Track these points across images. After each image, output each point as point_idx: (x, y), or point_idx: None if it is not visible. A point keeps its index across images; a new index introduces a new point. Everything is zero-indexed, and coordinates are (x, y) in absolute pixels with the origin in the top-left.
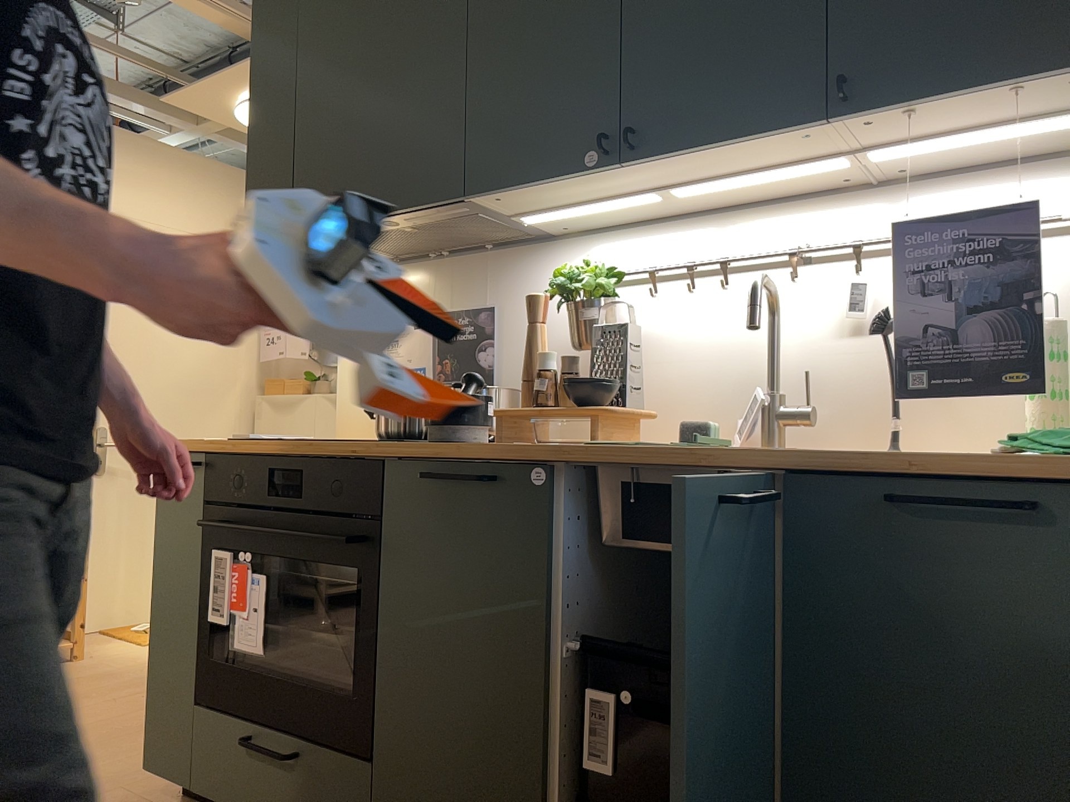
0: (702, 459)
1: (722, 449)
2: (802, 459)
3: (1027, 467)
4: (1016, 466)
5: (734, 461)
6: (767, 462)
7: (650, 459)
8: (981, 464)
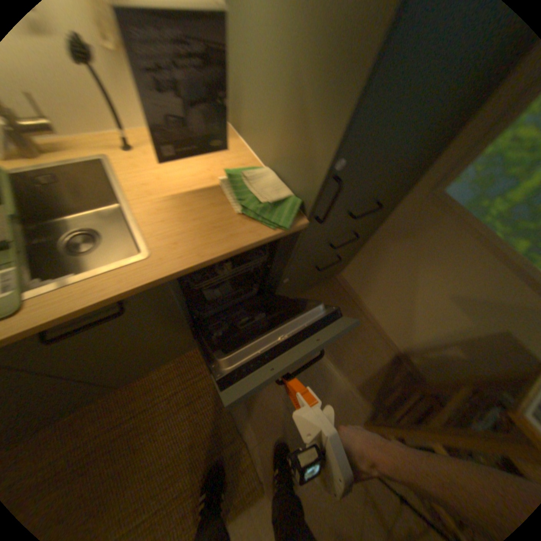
0: (114, 299)
1: (111, 276)
2: (180, 276)
3: (264, 235)
4: (266, 243)
5: (138, 291)
6: (160, 283)
7: (63, 310)
8: (249, 239)
